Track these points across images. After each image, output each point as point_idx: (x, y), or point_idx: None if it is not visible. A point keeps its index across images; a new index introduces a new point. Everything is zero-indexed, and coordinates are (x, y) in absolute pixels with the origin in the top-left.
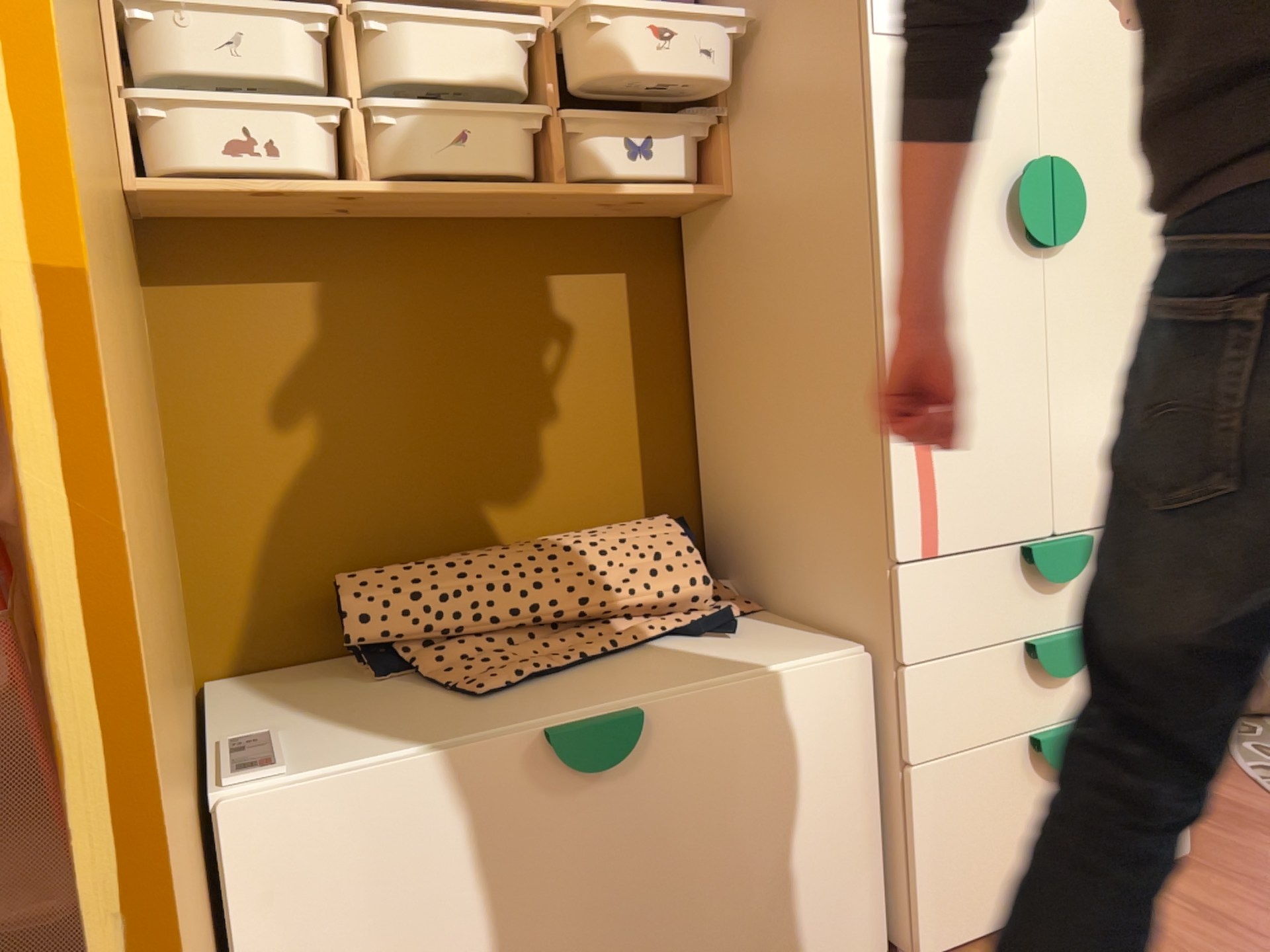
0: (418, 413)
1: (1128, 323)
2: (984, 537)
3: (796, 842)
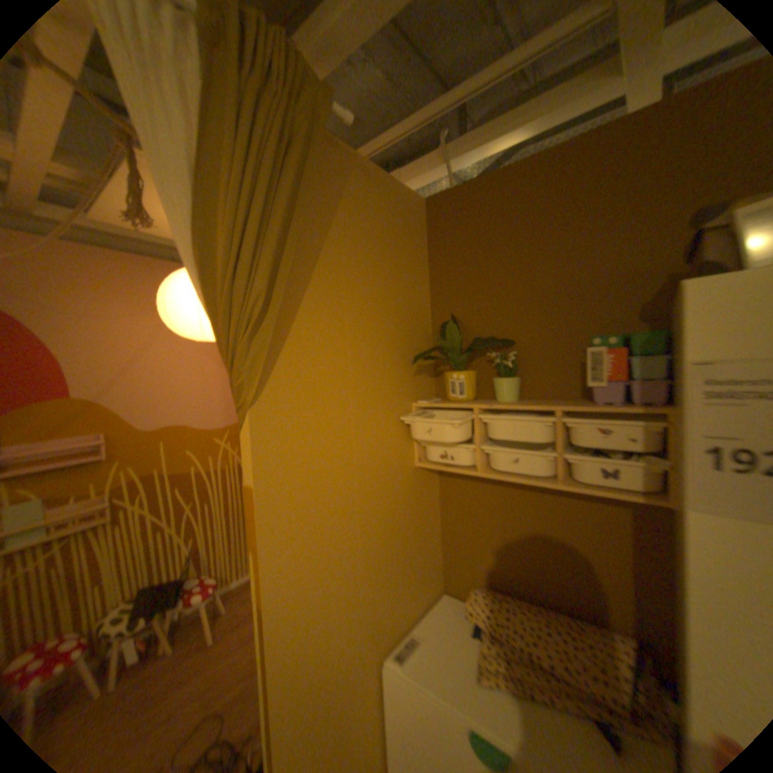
0: (517, 538)
1: None
2: None
3: None
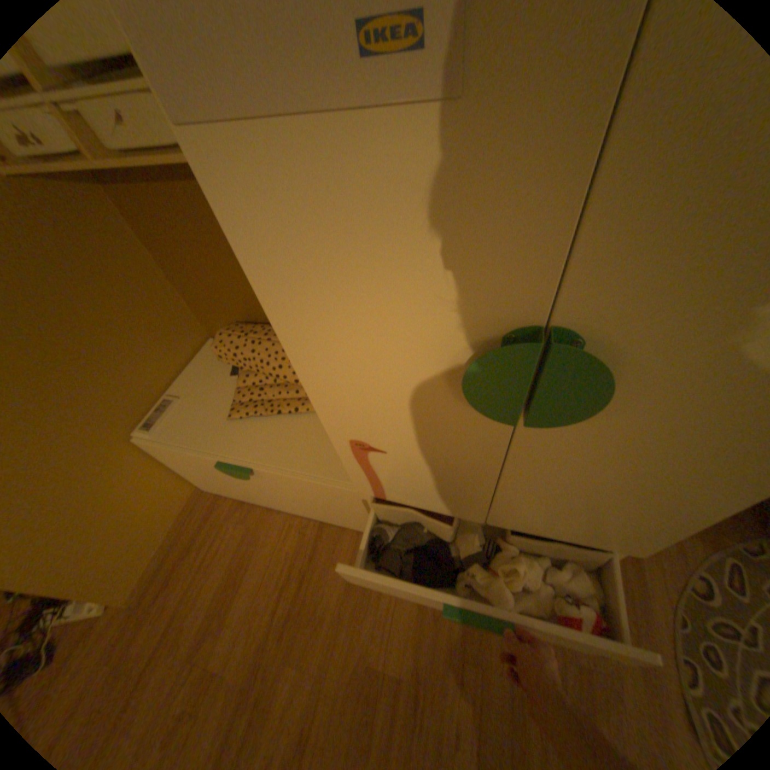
0: None
1: (645, 478)
2: (419, 505)
3: (337, 510)
